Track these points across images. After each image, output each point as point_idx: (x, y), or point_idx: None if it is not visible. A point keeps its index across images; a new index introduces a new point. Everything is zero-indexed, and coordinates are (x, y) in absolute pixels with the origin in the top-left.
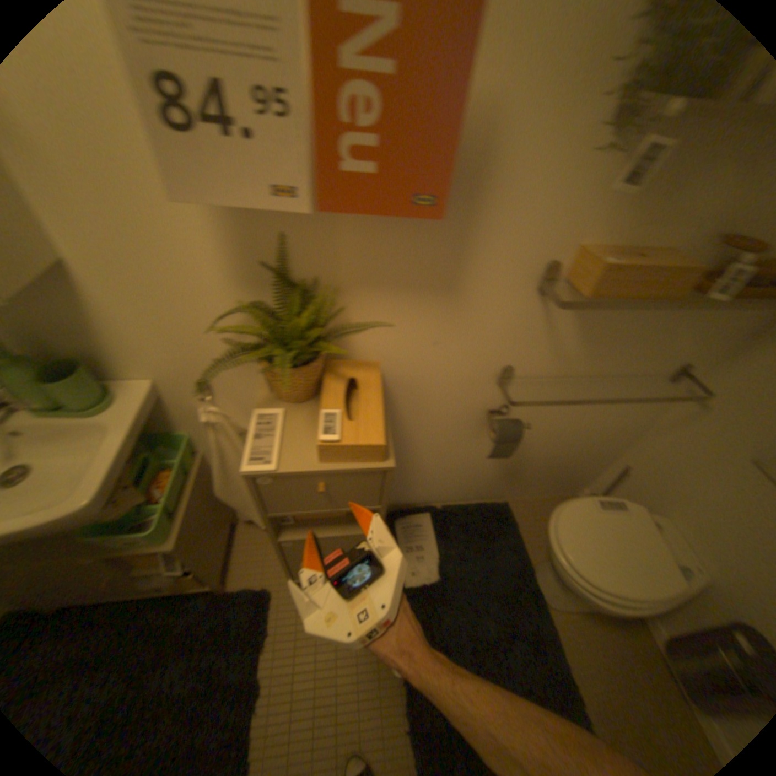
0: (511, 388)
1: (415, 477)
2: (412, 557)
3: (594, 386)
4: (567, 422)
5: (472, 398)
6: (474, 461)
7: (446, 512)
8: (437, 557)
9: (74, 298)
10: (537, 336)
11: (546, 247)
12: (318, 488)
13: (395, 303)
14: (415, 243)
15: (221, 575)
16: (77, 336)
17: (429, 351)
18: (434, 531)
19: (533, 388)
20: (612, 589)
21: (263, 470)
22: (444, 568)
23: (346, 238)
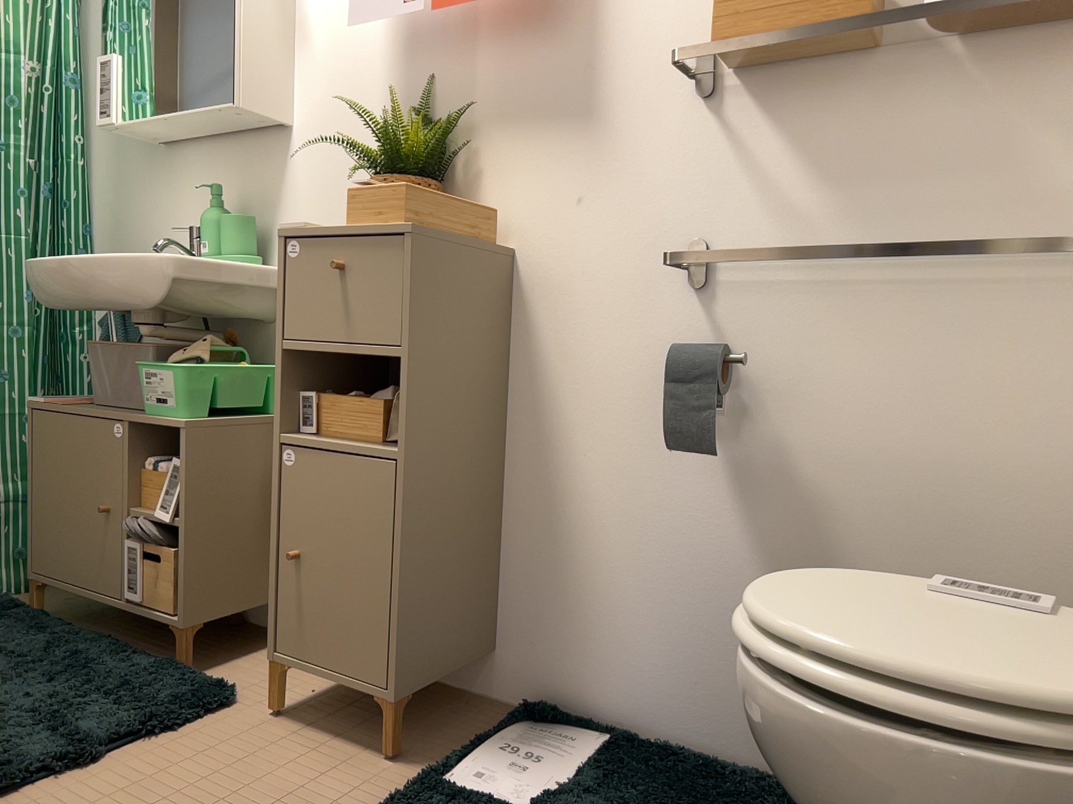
0: (719, 298)
1: (582, 578)
2: (503, 758)
3: (903, 297)
4: (894, 420)
5: (653, 320)
6: (704, 546)
7: (651, 745)
8: (557, 784)
9: (278, 169)
10: (726, 176)
11: (685, 37)
12: (334, 280)
13: (525, 141)
14: (540, 63)
15: (201, 664)
16: (265, 211)
17: (570, 214)
18: (593, 753)
19: (763, 298)
20: (809, 635)
21: (292, 229)
22: (554, 797)
23: (478, 72)
